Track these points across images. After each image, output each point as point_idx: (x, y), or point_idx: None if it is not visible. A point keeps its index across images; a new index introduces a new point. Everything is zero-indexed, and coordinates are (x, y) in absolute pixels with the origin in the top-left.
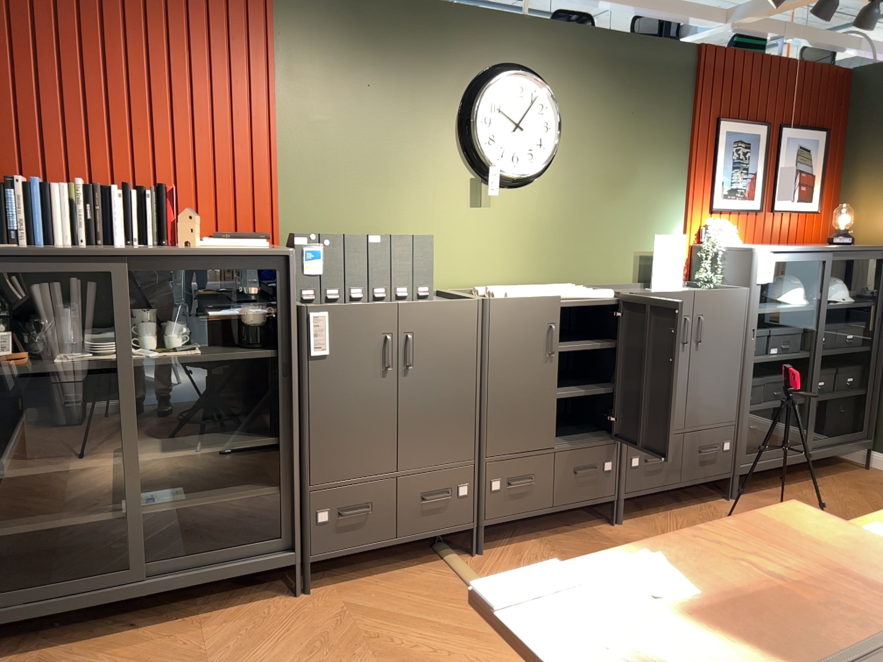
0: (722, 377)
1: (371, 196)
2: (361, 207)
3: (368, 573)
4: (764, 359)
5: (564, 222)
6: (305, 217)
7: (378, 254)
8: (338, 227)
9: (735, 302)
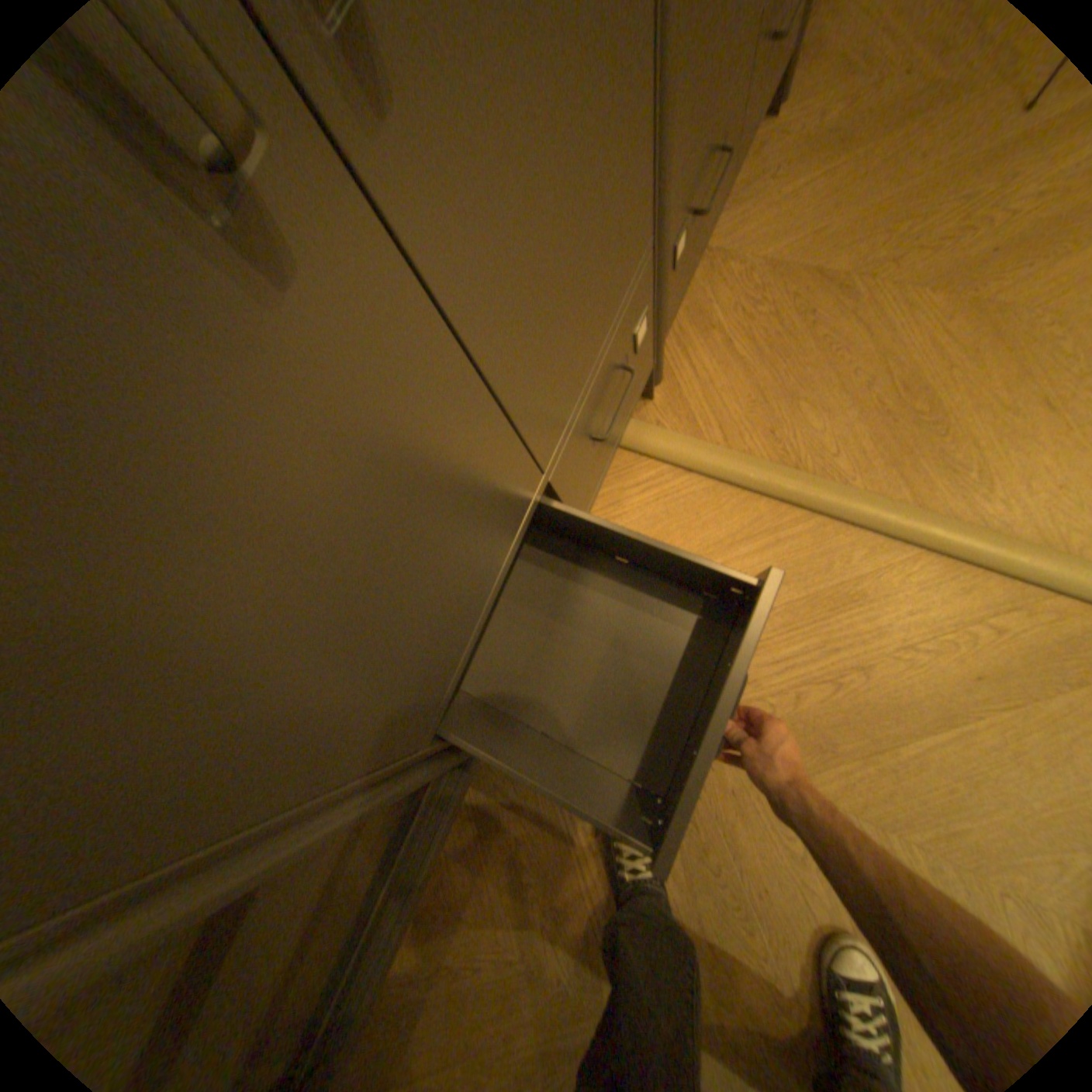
0: None
1: None
2: None
3: None
4: None
5: None
6: None
7: None
8: None
9: None
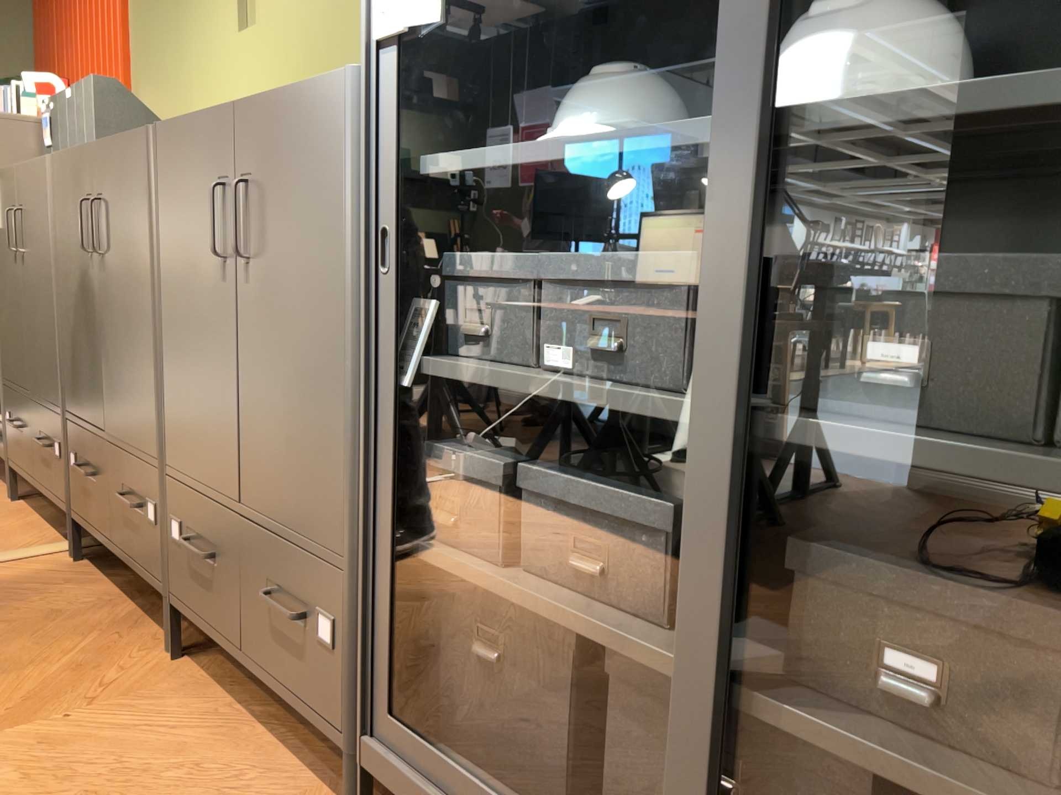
0: (300, 386)
1: (173, 52)
2: (168, 70)
3: (51, 517)
4: (476, 373)
5: (336, 20)
6: (143, 94)
7: (72, 115)
8: (158, 102)
9: (316, 123)
